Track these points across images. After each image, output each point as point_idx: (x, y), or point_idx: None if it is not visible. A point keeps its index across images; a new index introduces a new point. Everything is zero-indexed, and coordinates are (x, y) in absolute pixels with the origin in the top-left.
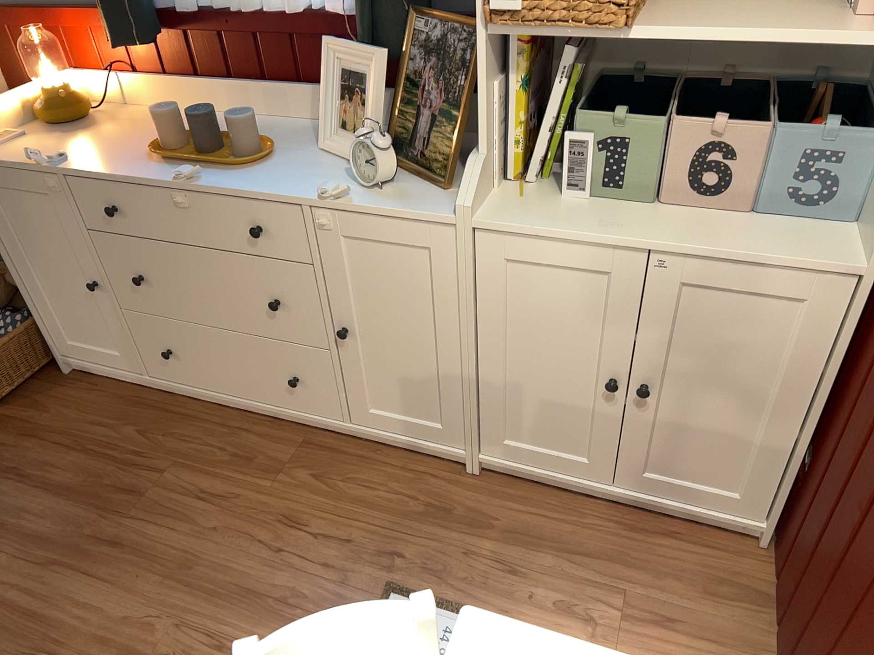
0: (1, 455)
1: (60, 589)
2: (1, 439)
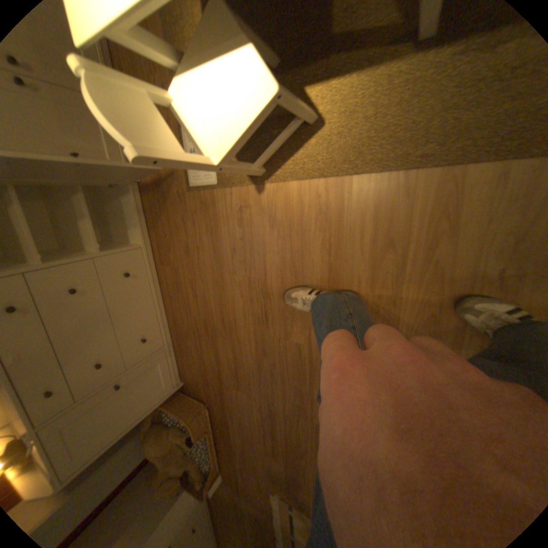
0: (215, 391)
1: (243, 331)
2: (211, 395)
